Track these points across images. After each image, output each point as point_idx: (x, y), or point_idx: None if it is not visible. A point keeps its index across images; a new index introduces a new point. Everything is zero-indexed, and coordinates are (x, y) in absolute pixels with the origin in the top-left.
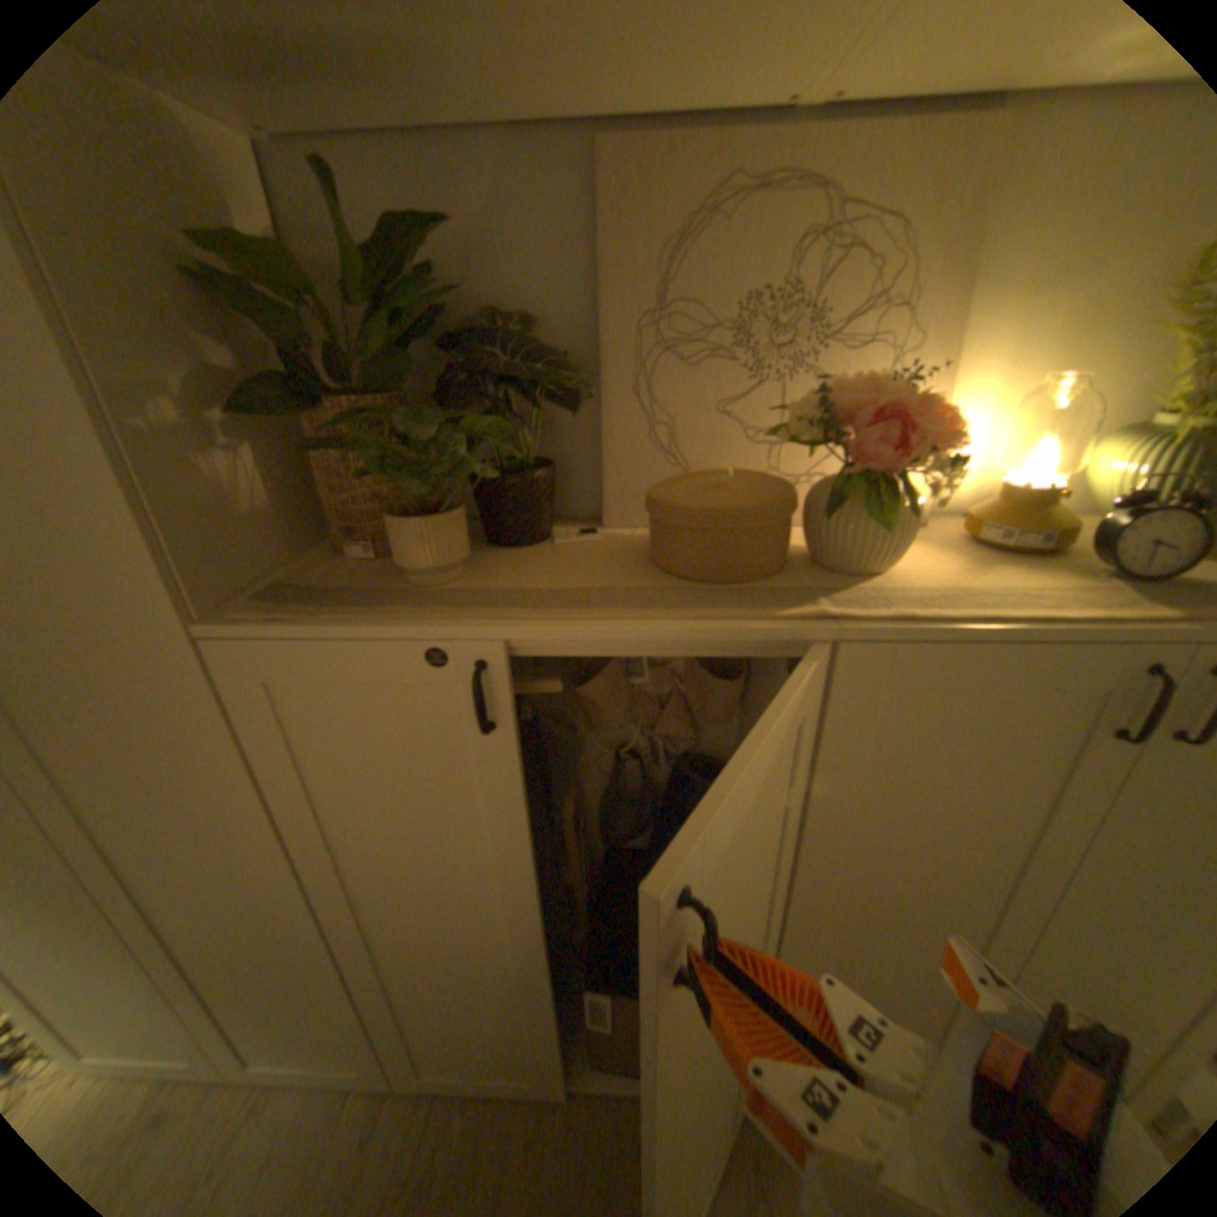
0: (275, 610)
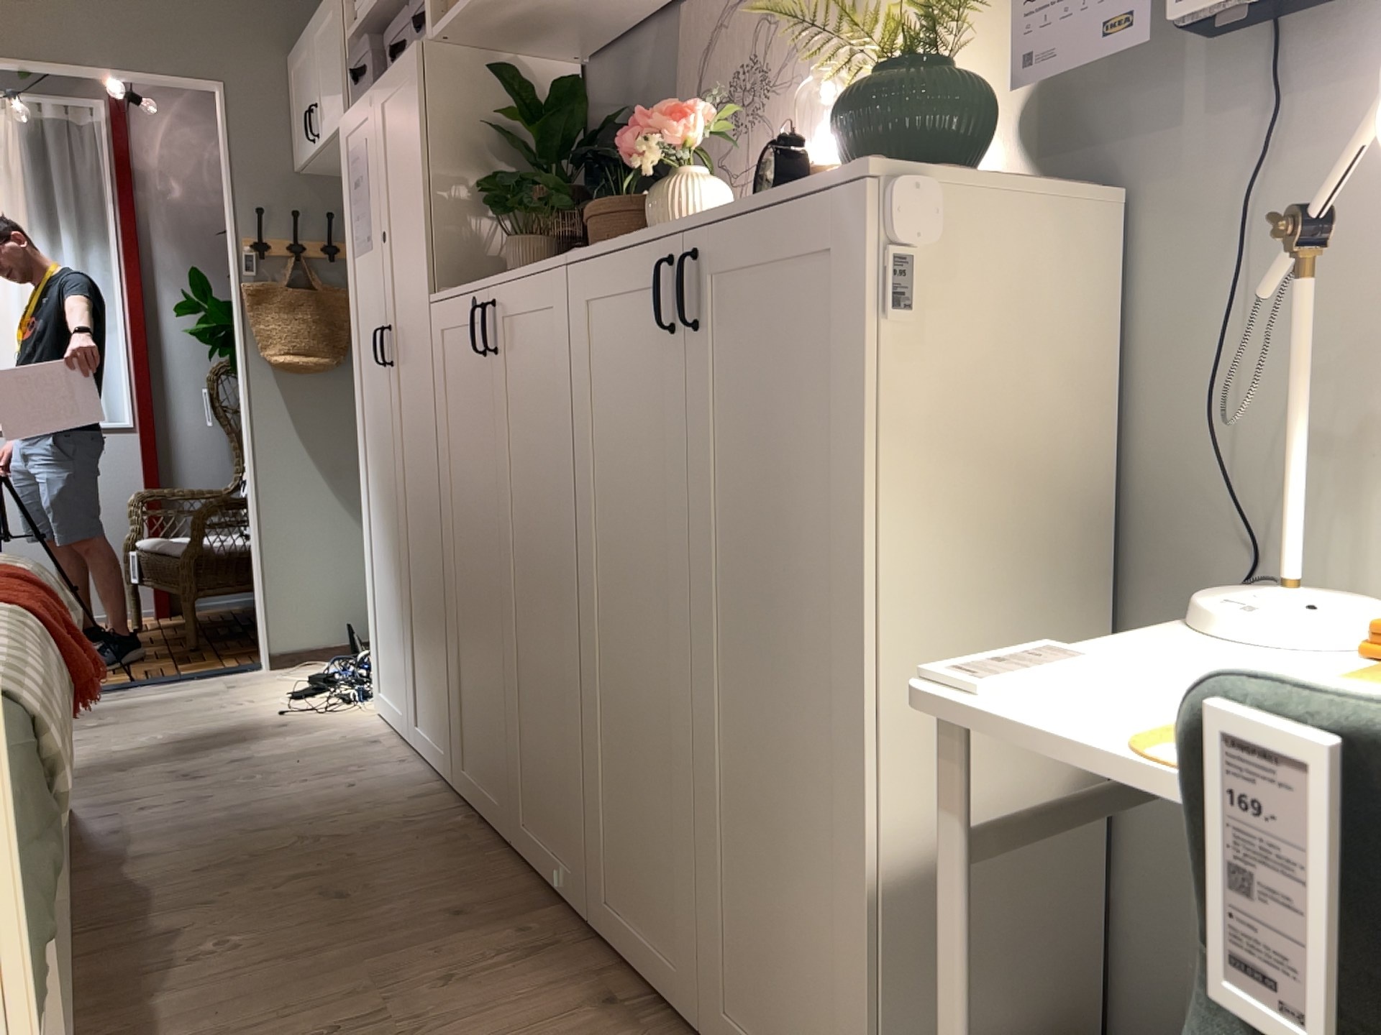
0: (451, 289)
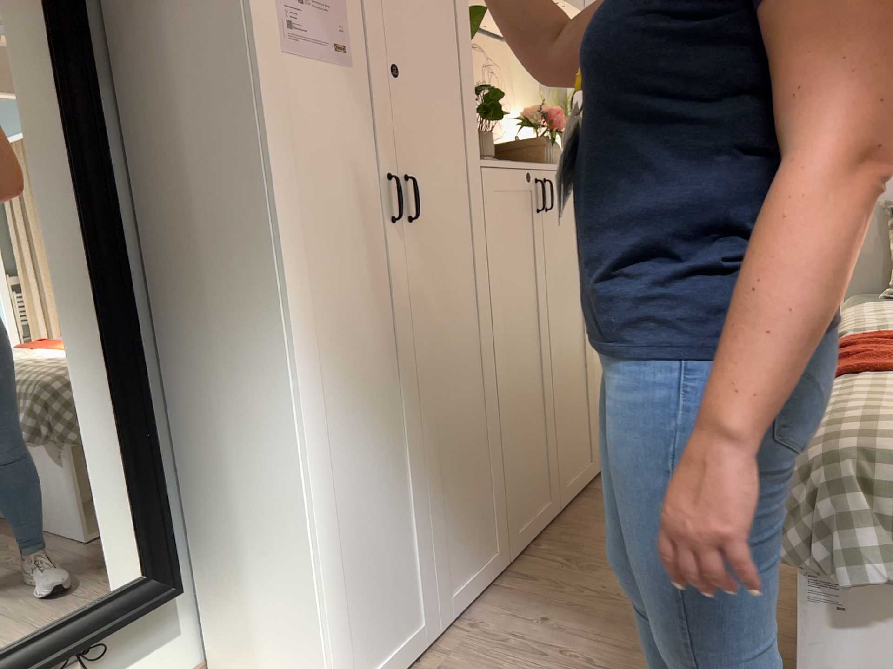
0: (484, 157)
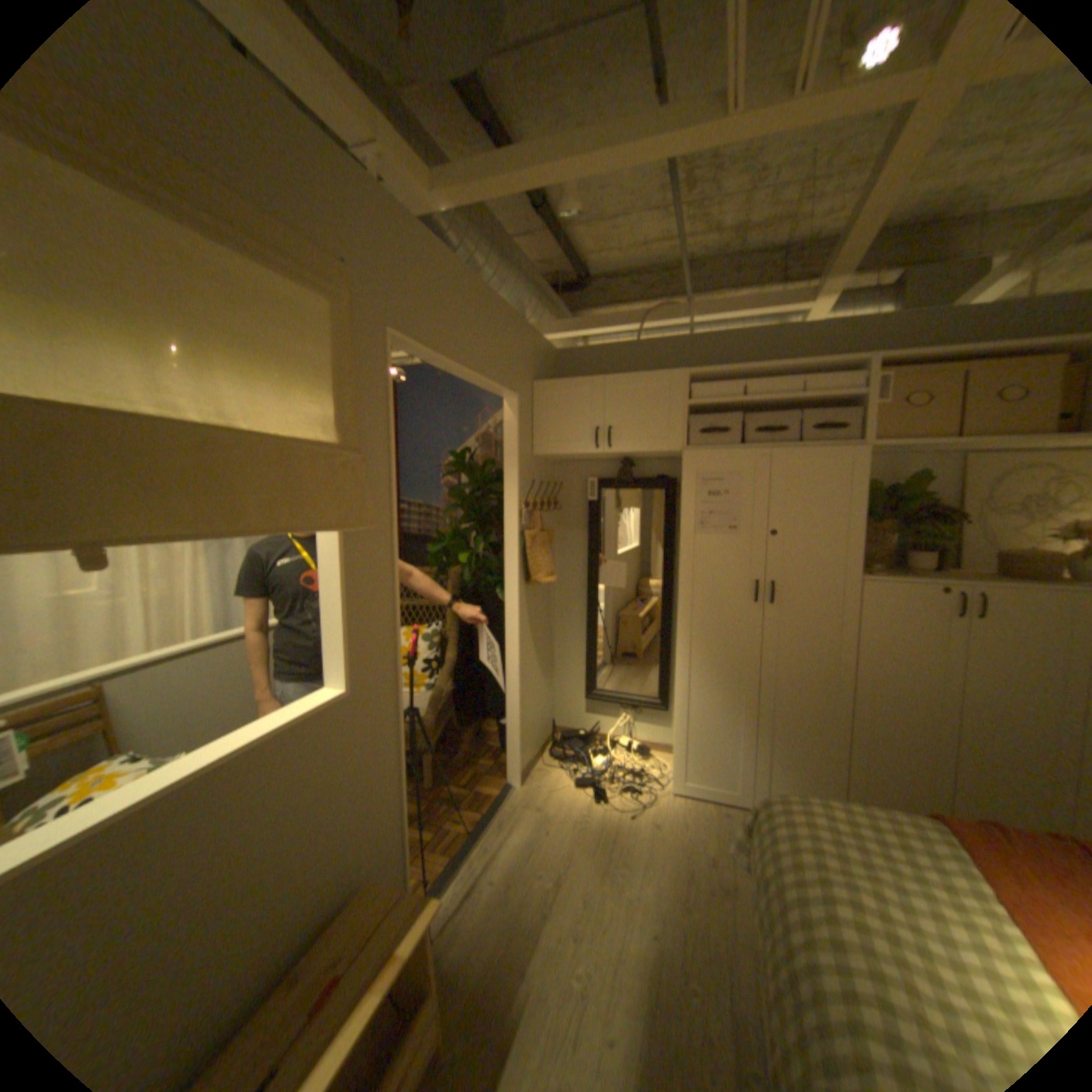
0: (887, 577)
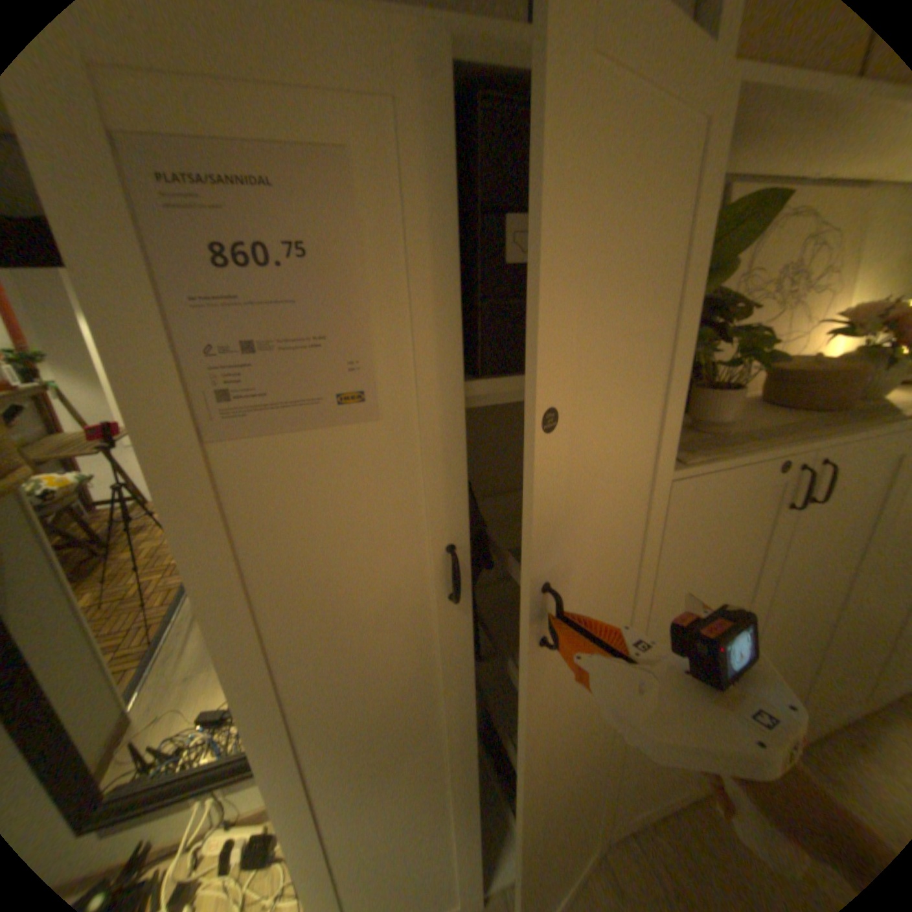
0: (703, 456)
